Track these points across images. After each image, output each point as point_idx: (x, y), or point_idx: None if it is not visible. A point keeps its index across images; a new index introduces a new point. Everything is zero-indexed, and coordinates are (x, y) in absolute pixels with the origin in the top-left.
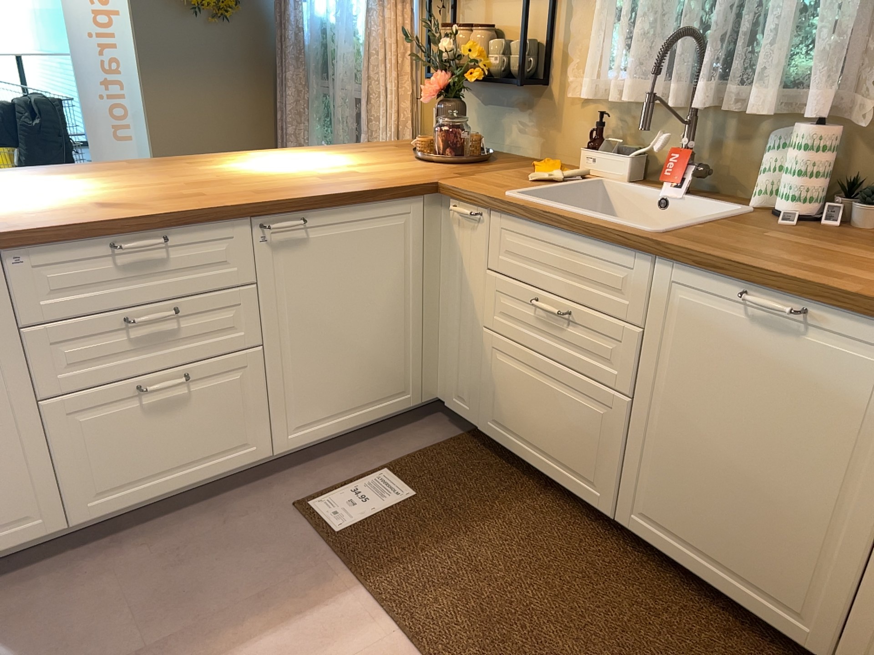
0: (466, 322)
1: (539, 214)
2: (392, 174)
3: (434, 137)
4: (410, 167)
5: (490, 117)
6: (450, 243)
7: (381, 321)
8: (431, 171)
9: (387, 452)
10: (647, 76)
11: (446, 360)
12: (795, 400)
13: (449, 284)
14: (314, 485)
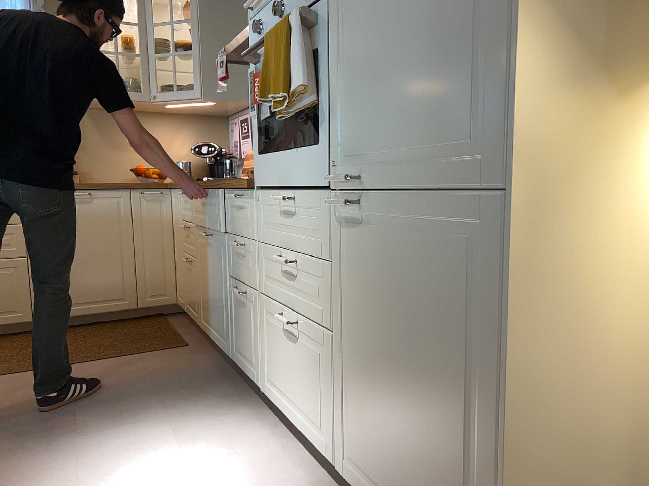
0: None
1: None
2: None
3: None
4: None
5: None
6: None
7: None
8: None
9: None
10: None
11: None
12: (96, 224)
13: None
14: None
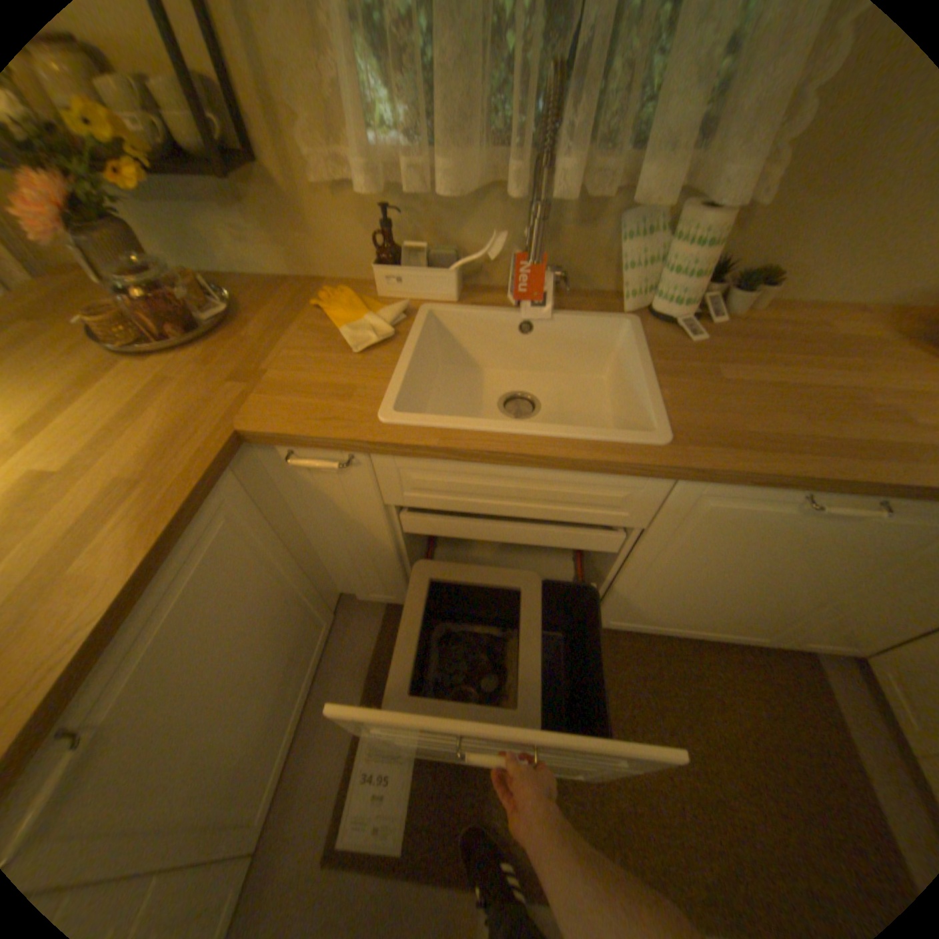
0: (364, 549)
1: (478, 454)
2: (123, 441)
3: (119, 308)
4: (129, 391)
5: (167, 219)
6: (293, 484)
7: (270, 627)
8: (180, 389)
9: (343, 691)
10: (470, 141)
11: (341, 571)
12: (831, 556)
13: (313, 519)
14: (316, 814)
